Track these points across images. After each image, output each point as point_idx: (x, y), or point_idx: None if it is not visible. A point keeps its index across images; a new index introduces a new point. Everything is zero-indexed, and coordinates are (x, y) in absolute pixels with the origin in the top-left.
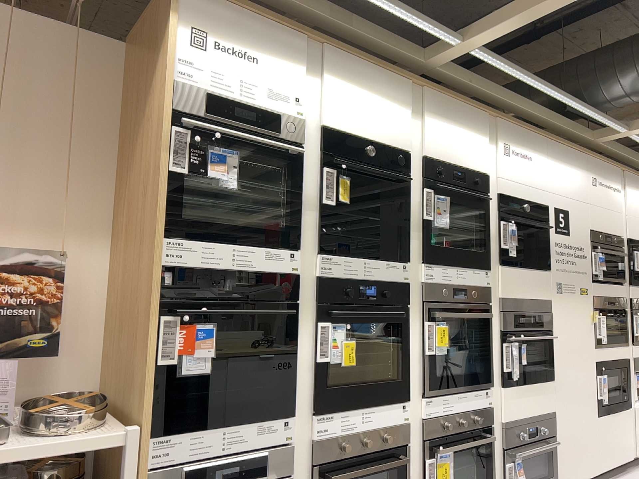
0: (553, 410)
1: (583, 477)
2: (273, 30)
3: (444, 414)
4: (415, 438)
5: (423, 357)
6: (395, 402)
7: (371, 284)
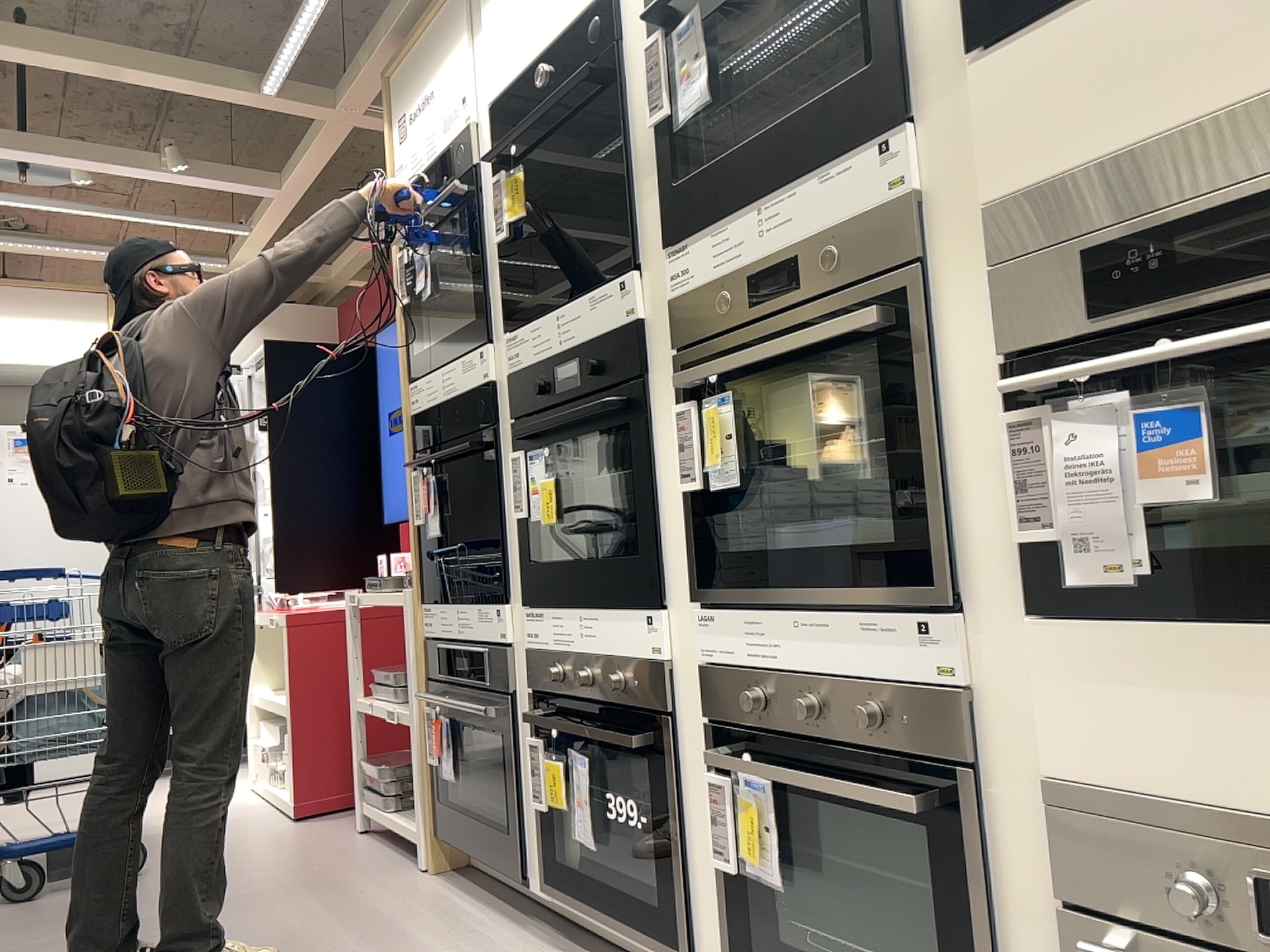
0: None
1: None
2: (436, 29)
3: (755, 666)
4: (696, 711)
5: (688, 501)
6: (632, 607)
7: (567, 355)
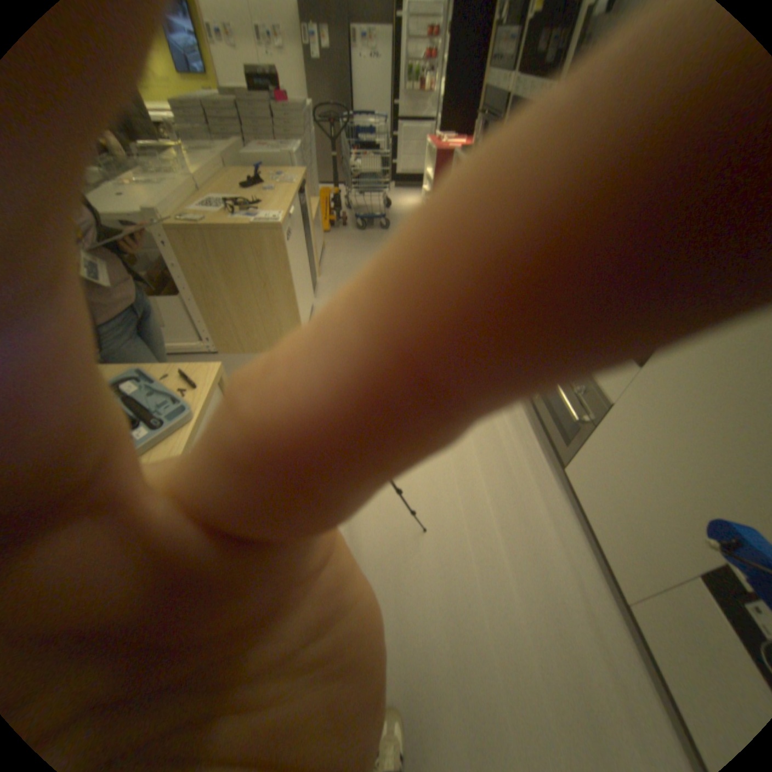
0: (611, 400)
1: (603, 542)
2: None
3: None
4: None
5: None
6: None
7: None
